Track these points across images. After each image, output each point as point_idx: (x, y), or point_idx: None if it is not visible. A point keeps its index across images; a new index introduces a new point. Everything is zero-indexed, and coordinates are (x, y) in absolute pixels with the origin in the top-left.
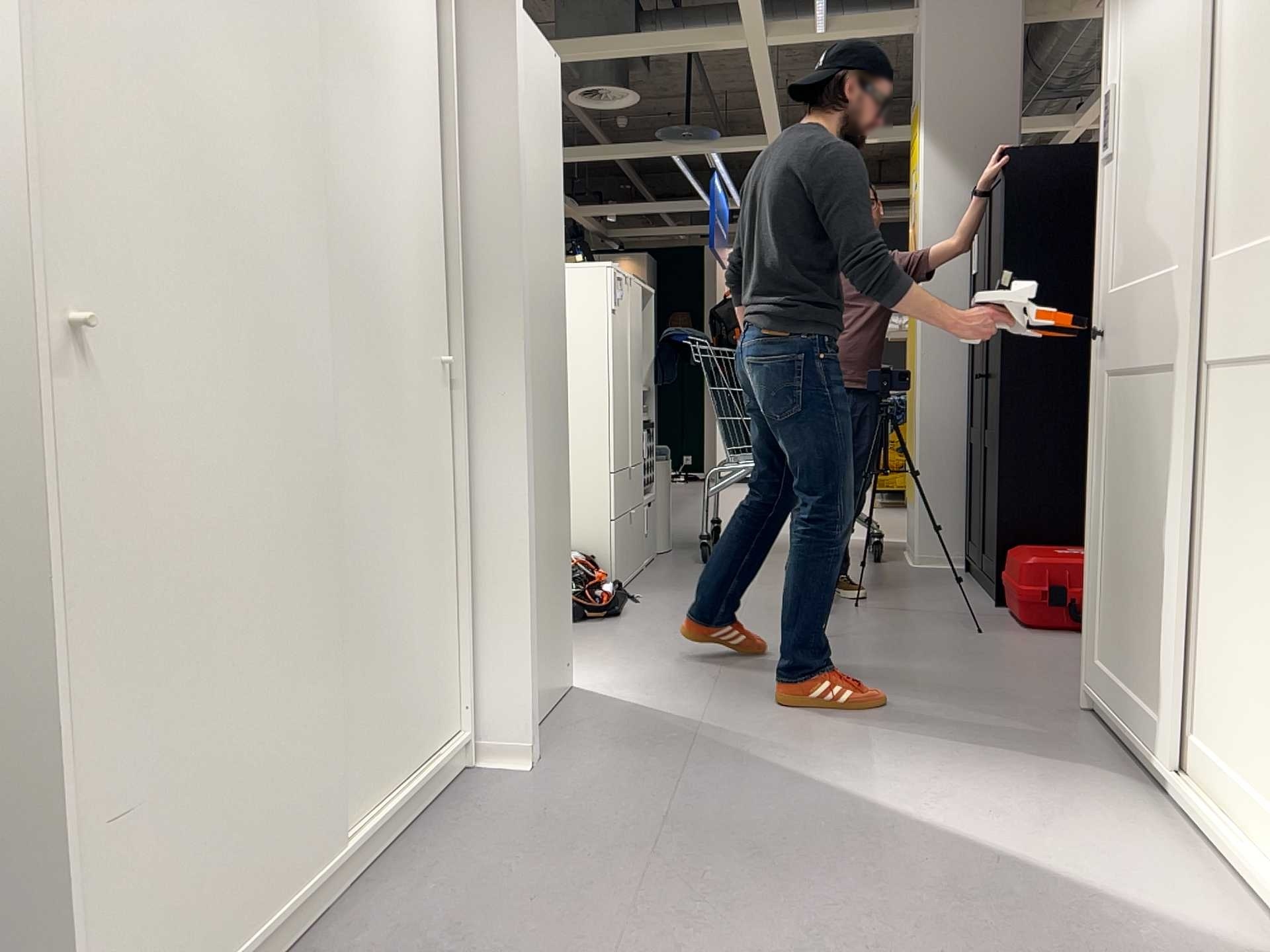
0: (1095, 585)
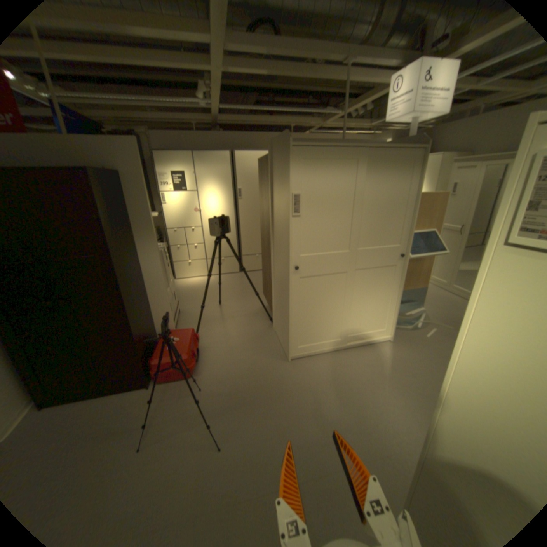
0: (299, 330)
